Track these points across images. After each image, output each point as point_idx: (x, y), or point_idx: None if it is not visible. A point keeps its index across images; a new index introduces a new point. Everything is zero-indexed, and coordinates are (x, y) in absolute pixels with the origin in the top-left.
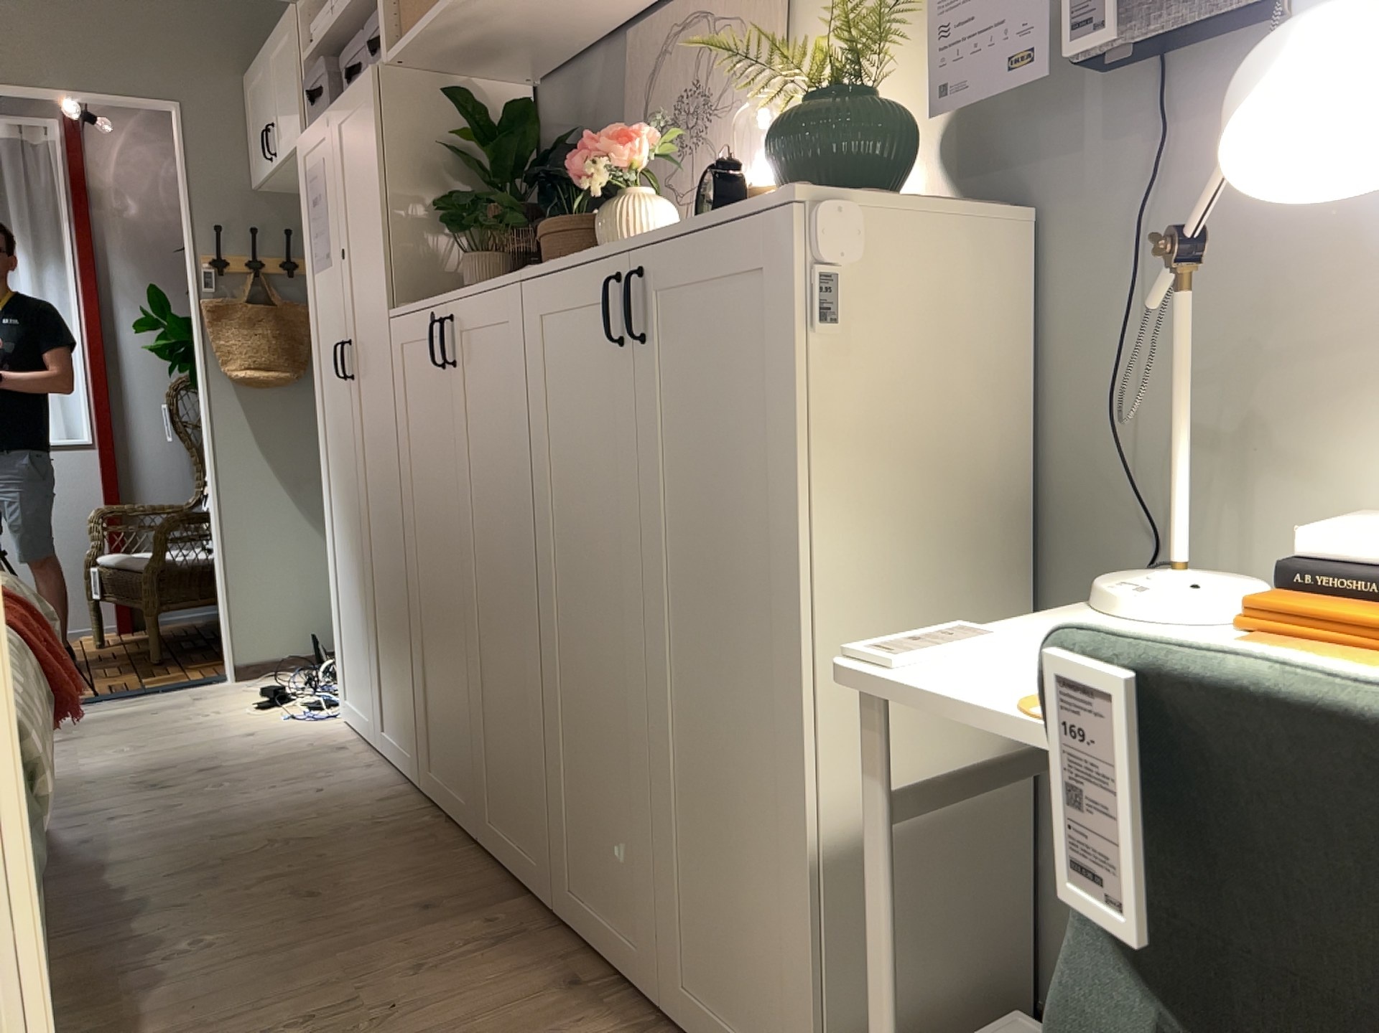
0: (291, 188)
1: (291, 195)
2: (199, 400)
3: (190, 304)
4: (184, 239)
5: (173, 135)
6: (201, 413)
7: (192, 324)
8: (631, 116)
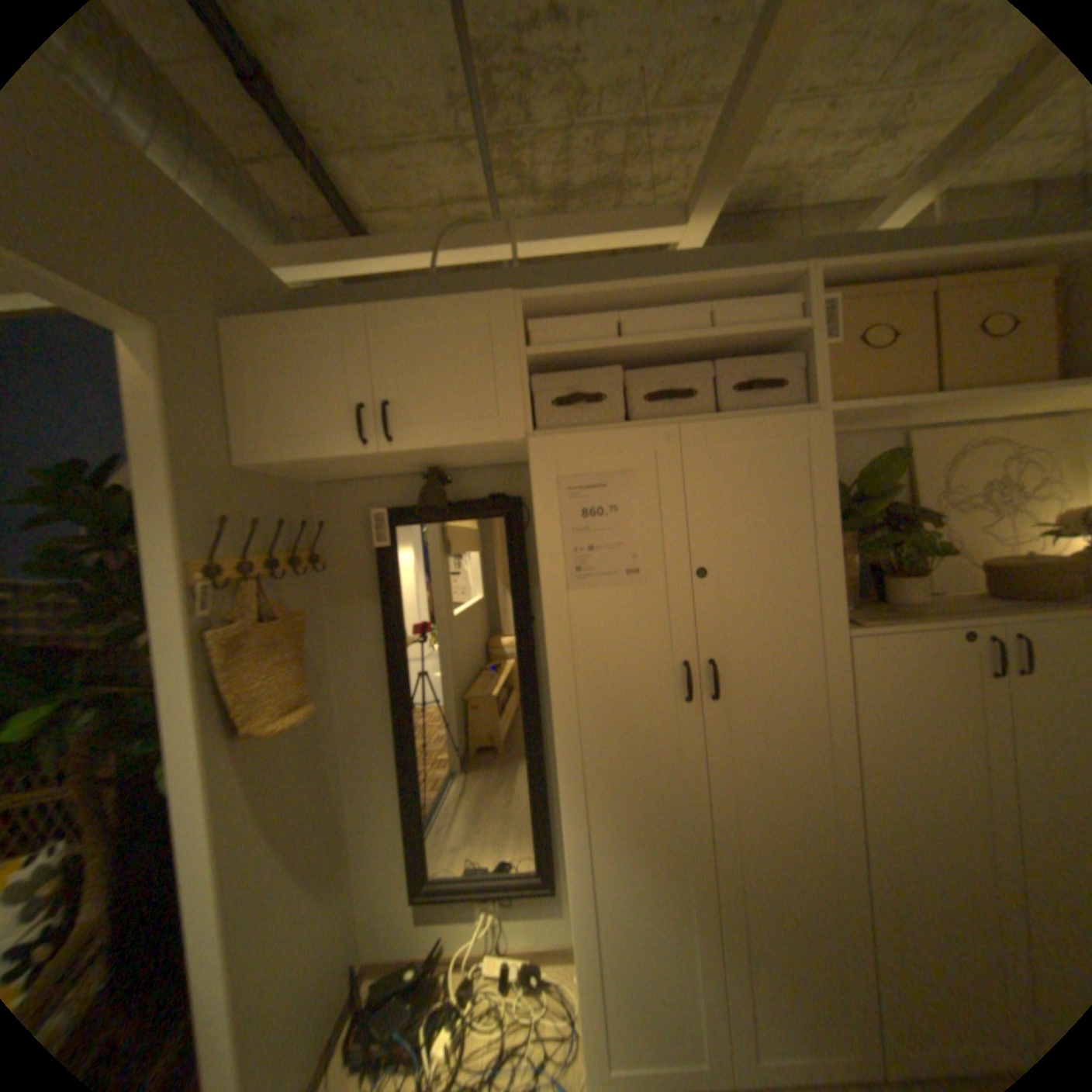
0: (293, 470)
1: (268, 477)
2: (176, 793)
3: (159, 639)
4: (141, 536)
5: (127, 370)
6: (179, 814)
7: (158, 671)
8: (929, 485)
